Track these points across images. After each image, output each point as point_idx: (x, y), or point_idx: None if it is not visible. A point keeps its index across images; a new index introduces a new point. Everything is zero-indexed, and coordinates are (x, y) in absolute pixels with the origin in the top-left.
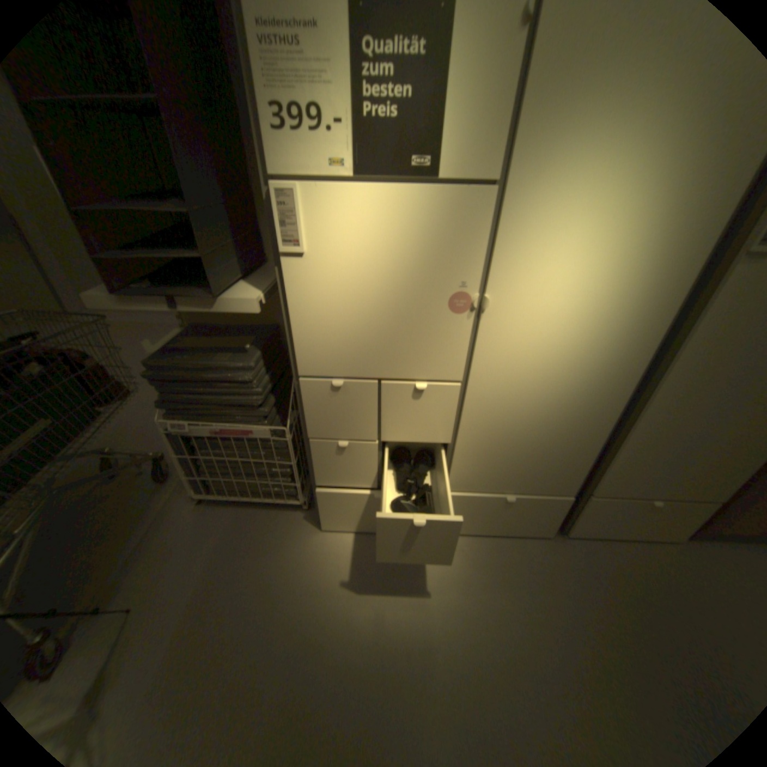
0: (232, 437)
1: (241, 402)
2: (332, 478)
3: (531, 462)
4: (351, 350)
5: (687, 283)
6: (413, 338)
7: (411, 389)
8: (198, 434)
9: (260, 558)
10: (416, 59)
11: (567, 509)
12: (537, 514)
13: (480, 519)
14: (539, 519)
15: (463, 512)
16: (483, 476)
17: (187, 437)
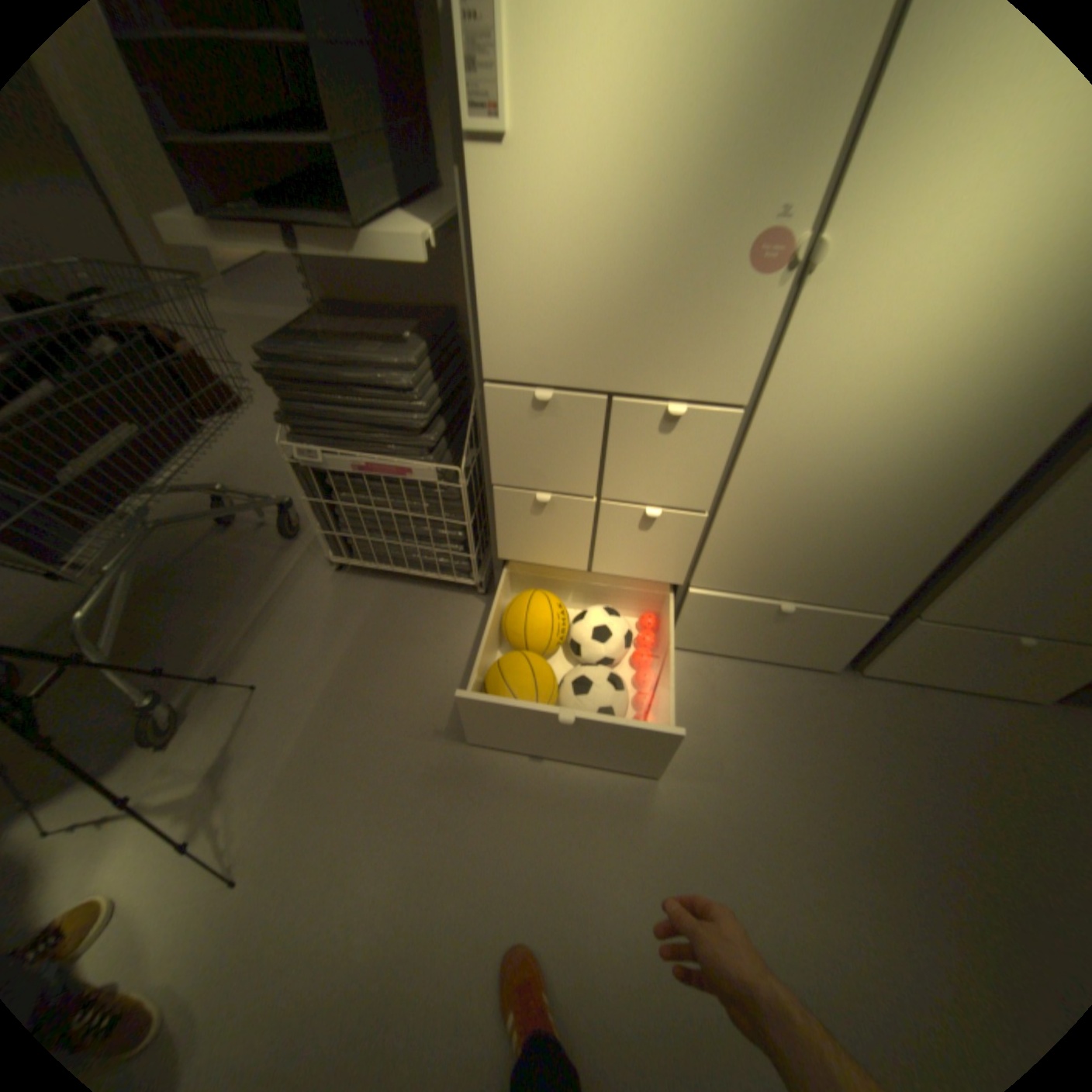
0: (384, 477)
1: (396, 422)
2: (523, 549)
3: (833, 554)
4: (570, 337)
5: None
6: (676, 320)
7: (660, 414)
8: (337, 468)
9: (419, 648)
10: None
11: (871, 634)
12: (823, 635)
13: (734, 632)
14: (825, 642)
15: (710, 620)
16: (750, 569)
17: (323, 474)
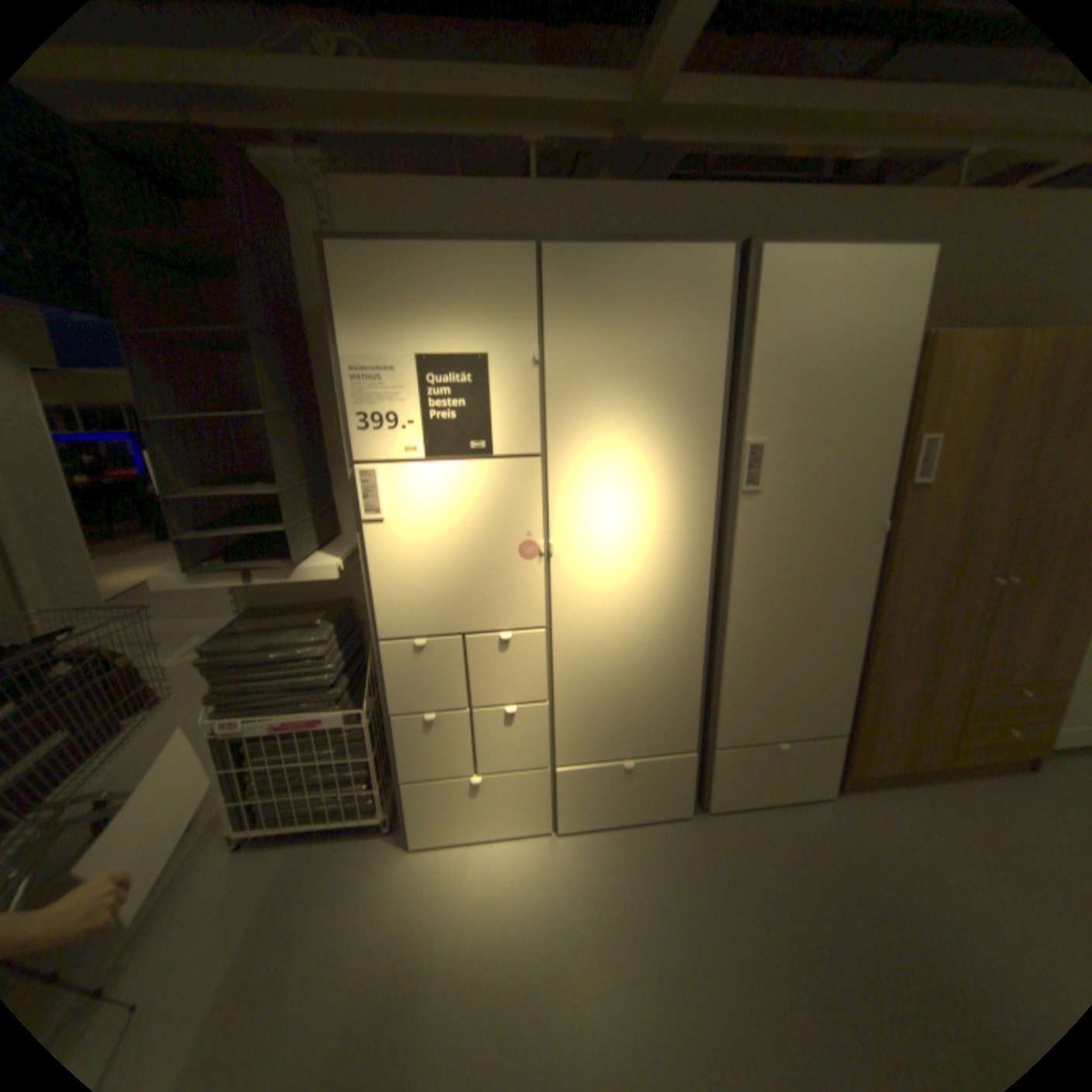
0: (295, 733)
1: (309, 684)
2: (418, 769)
3: (637, 713)
4: (432, 606)
5: (709, 519)
6: (491, 588)
7: (496, 641)
8: (252, 734)
9: (325, 906)
10: (465, 386)
11: (697, 775)
12: (664, 784)
13: (602, 802)
14: (668, 791)
15: (580, 795)
16: (591, 740)
17: (235, 744)
